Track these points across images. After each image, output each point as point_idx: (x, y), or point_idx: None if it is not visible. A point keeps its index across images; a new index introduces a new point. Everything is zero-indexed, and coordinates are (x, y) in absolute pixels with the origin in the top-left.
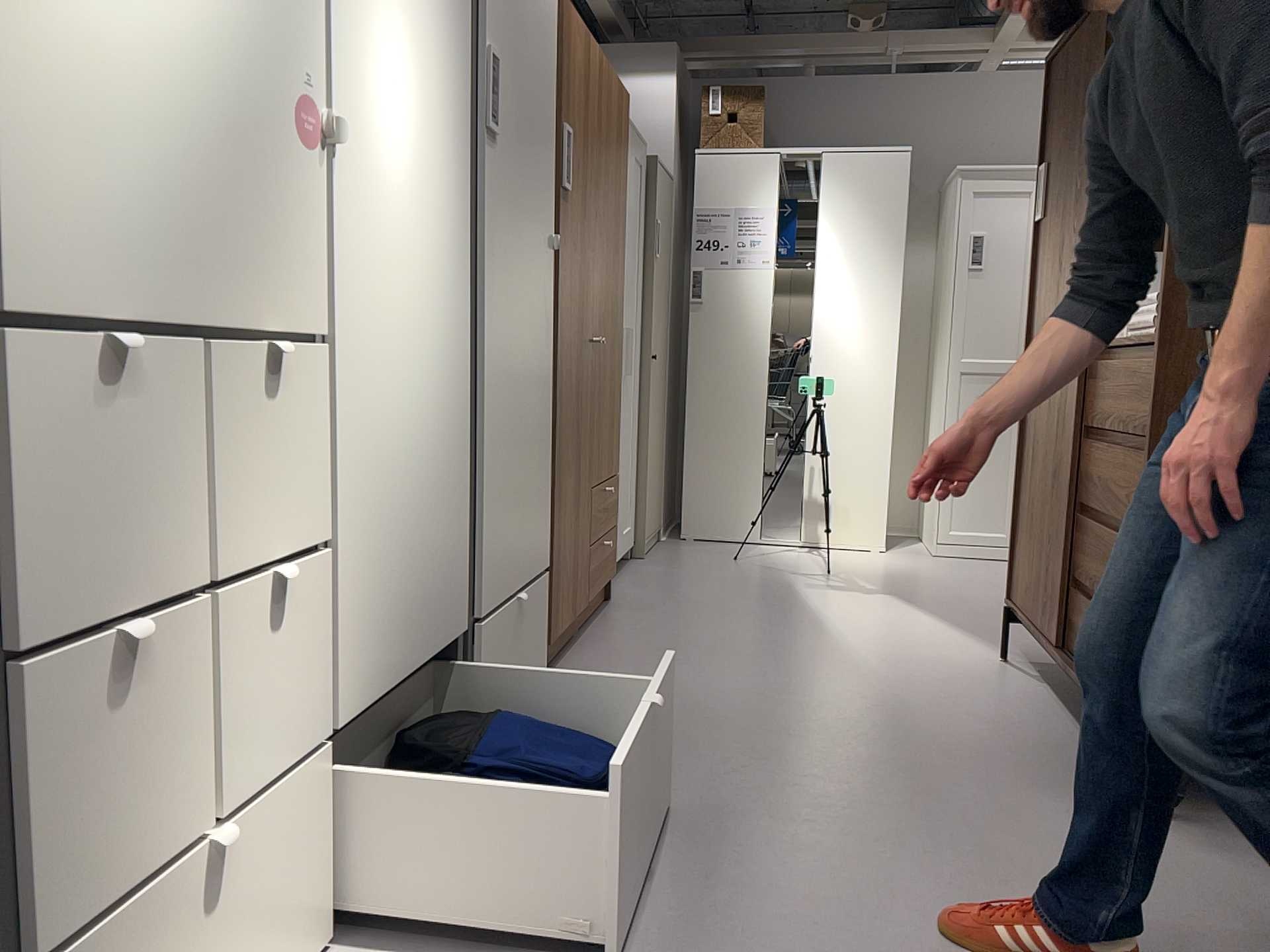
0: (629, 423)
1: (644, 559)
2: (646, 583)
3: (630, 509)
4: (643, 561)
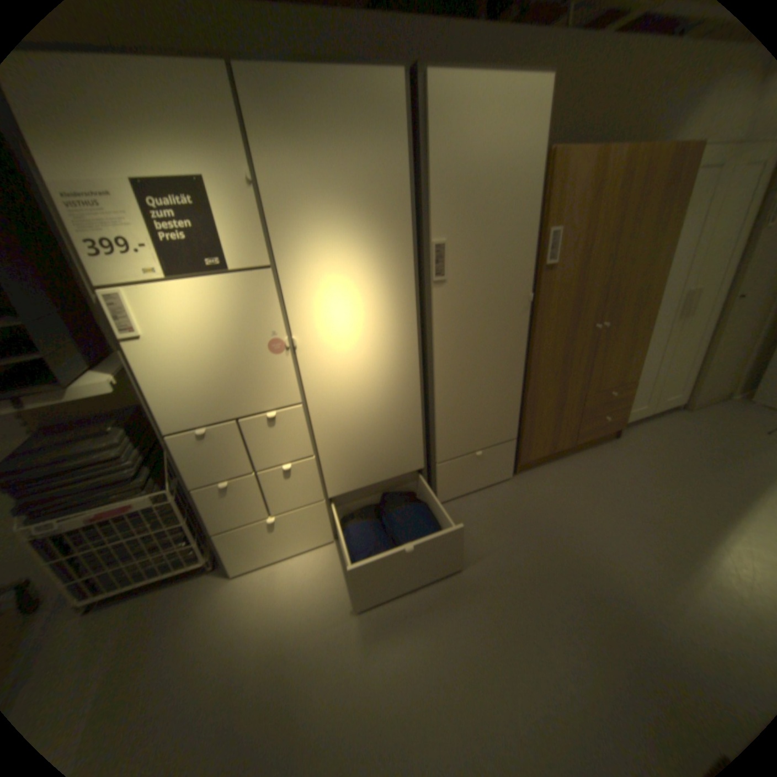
0: (695, 341)
1: (695, 412)
2: (666, 432)
3: (686, 386)
4: (691, 414)
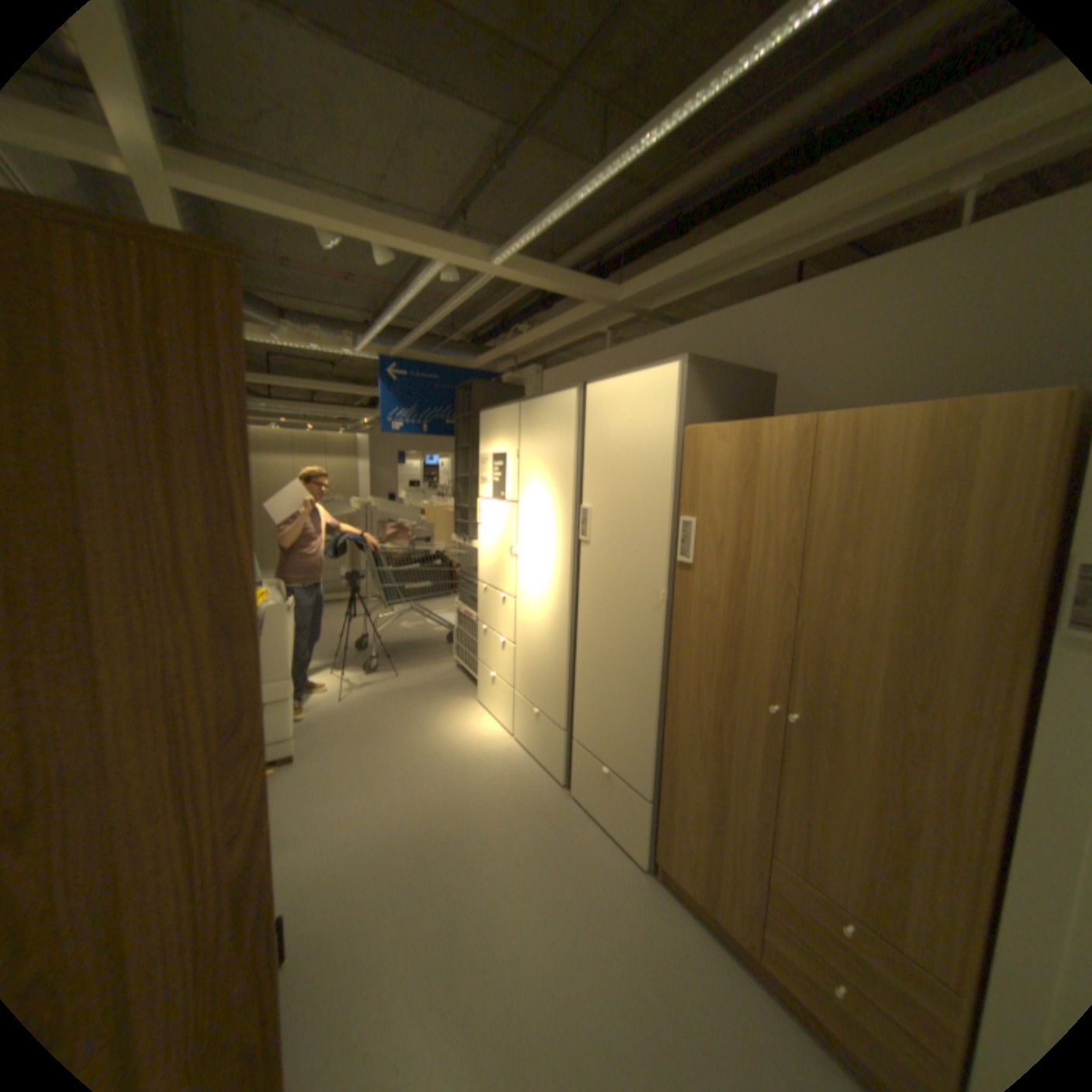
0: None
1: None
2: None
3: None
4: None
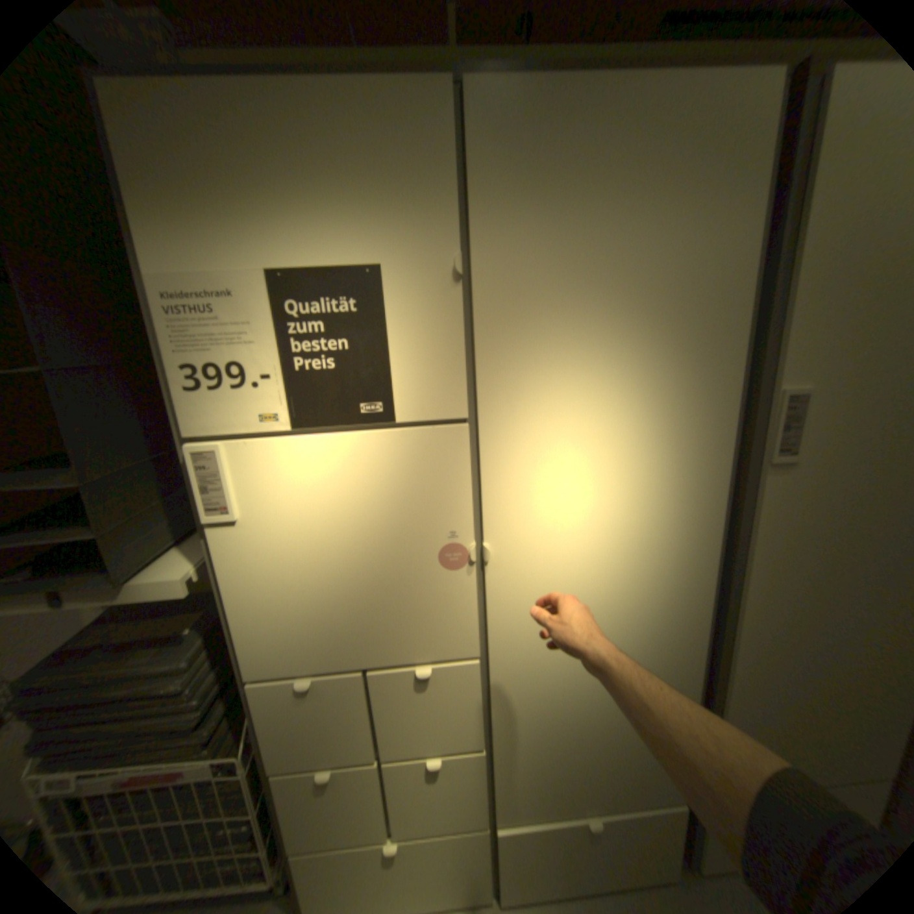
0: None
1: None
2: None
3: None
4: None
